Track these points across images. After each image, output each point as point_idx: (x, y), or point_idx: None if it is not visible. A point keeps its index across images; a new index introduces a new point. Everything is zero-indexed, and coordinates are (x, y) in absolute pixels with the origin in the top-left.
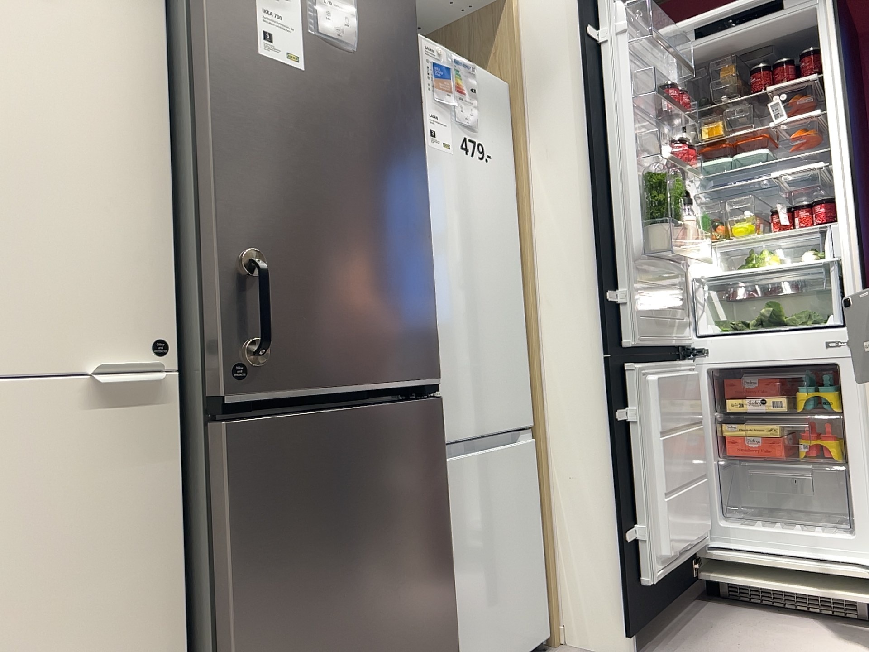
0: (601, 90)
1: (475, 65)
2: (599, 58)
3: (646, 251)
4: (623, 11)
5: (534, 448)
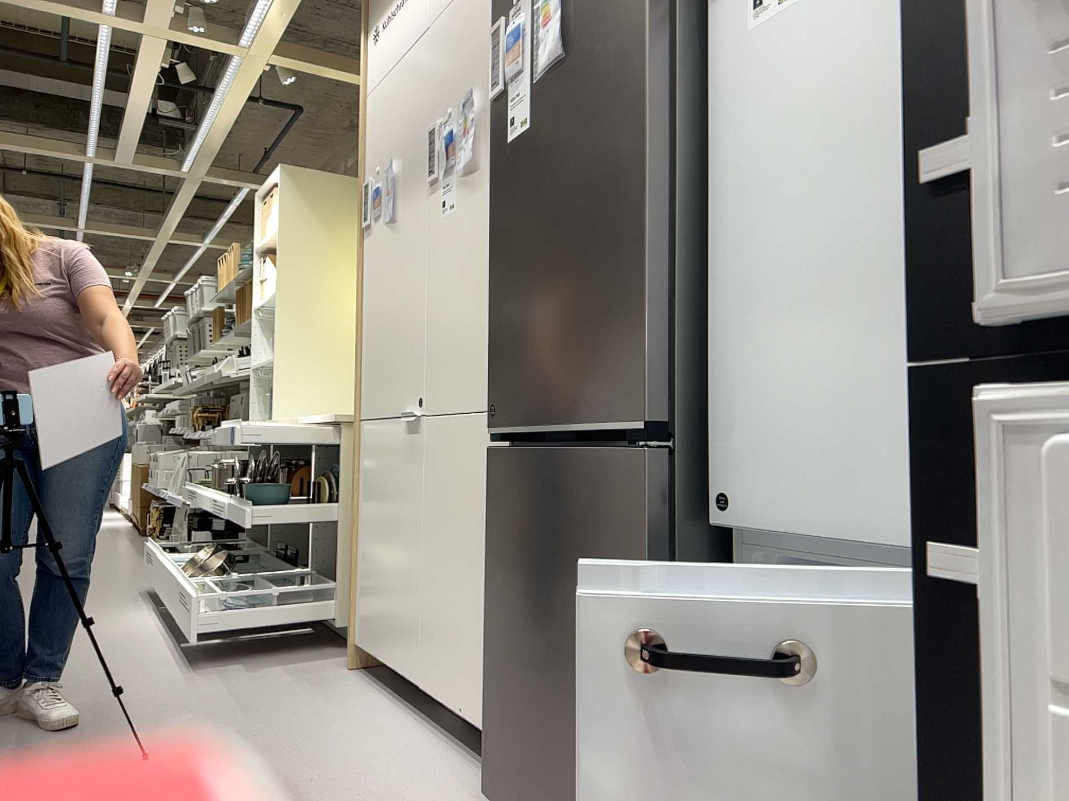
0: None
1: None
2: None
3: None
4: None
5: None
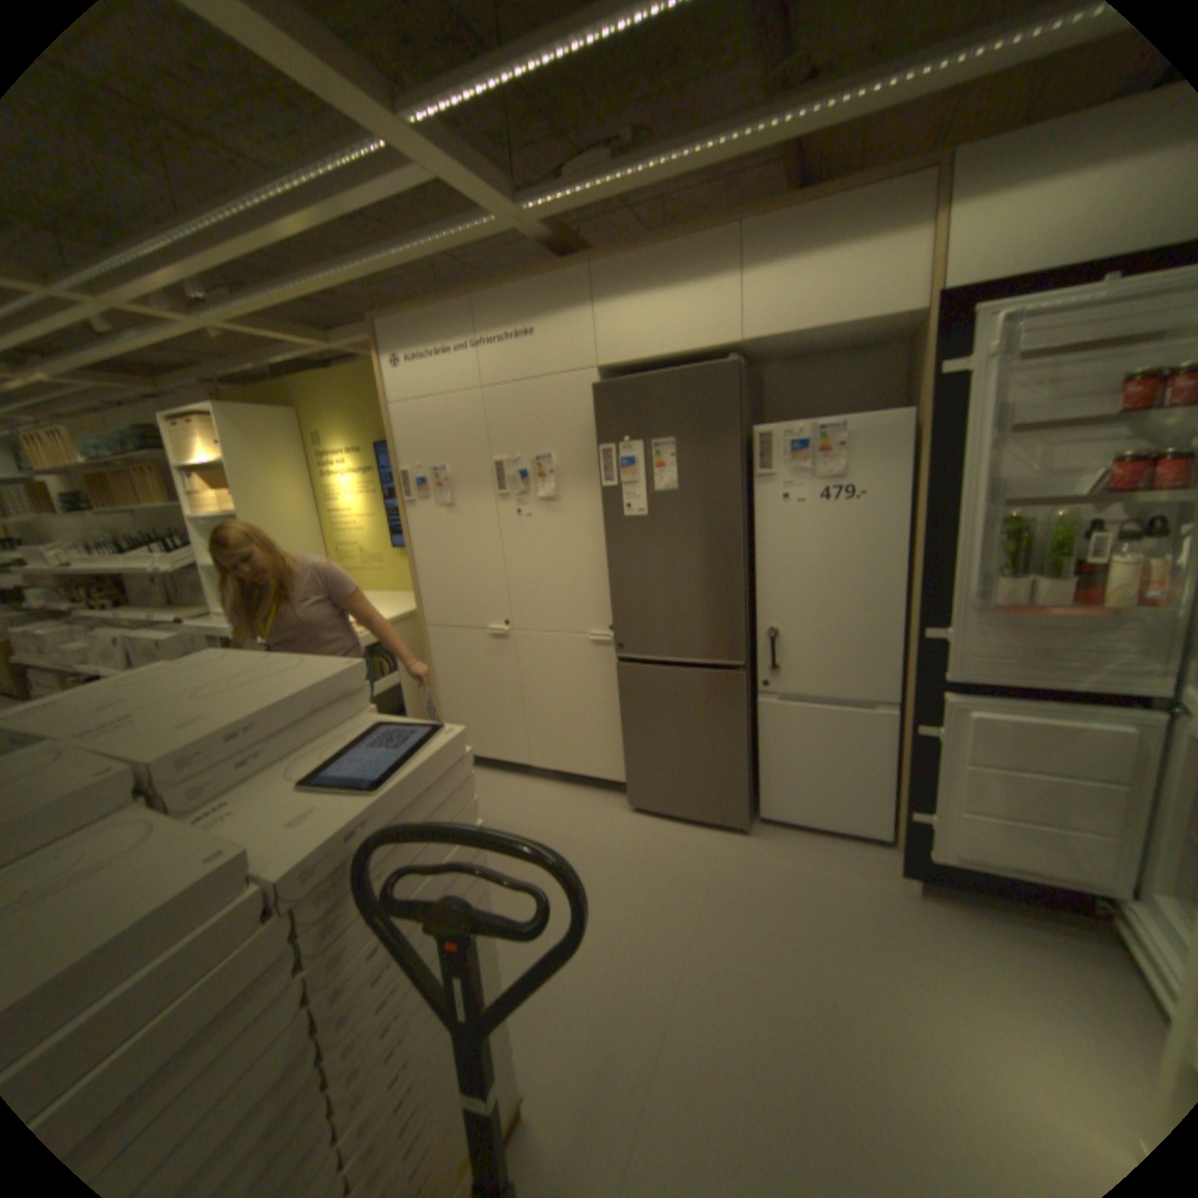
0: (963, 427)
1: (854, 416)
2: (966, 391)
3: (992, 598)
4: (1001, 327)
5: (905, 718)
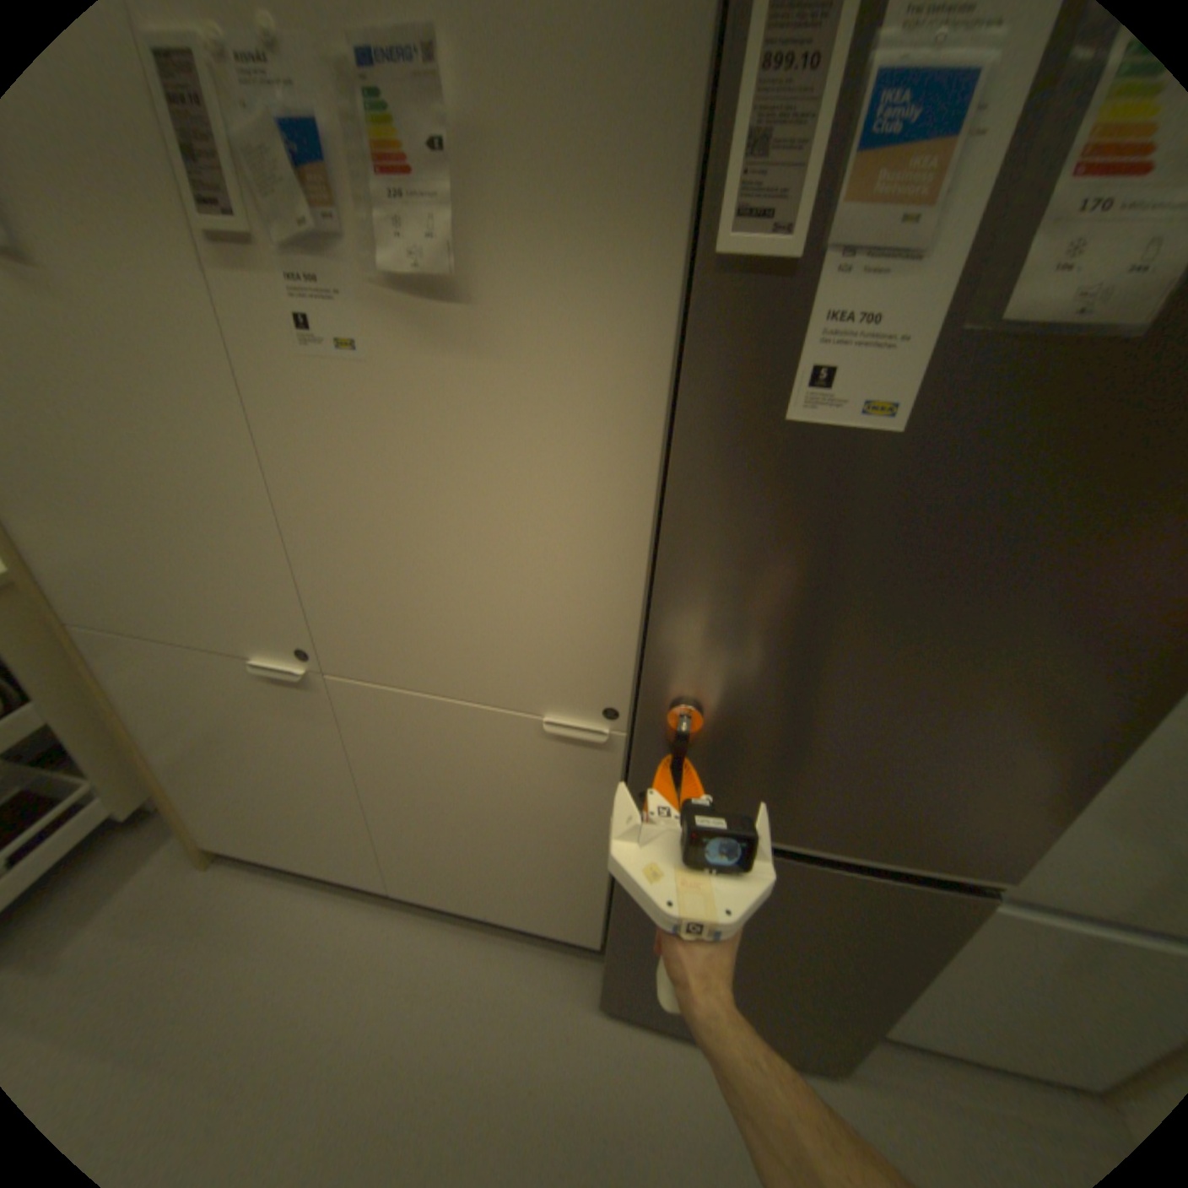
0: None
1: None
2: None
3: None
4: None
5: None
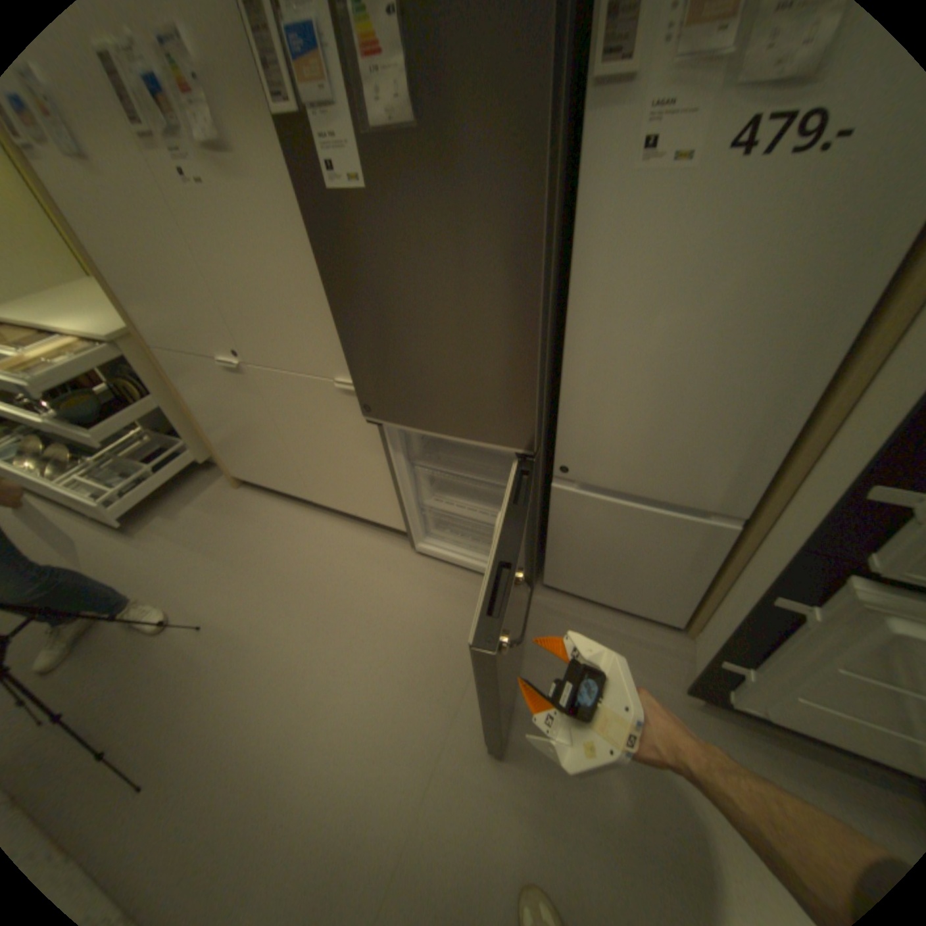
0: None
1: None
2: None
3: None
4: None
5: (747, 531)
